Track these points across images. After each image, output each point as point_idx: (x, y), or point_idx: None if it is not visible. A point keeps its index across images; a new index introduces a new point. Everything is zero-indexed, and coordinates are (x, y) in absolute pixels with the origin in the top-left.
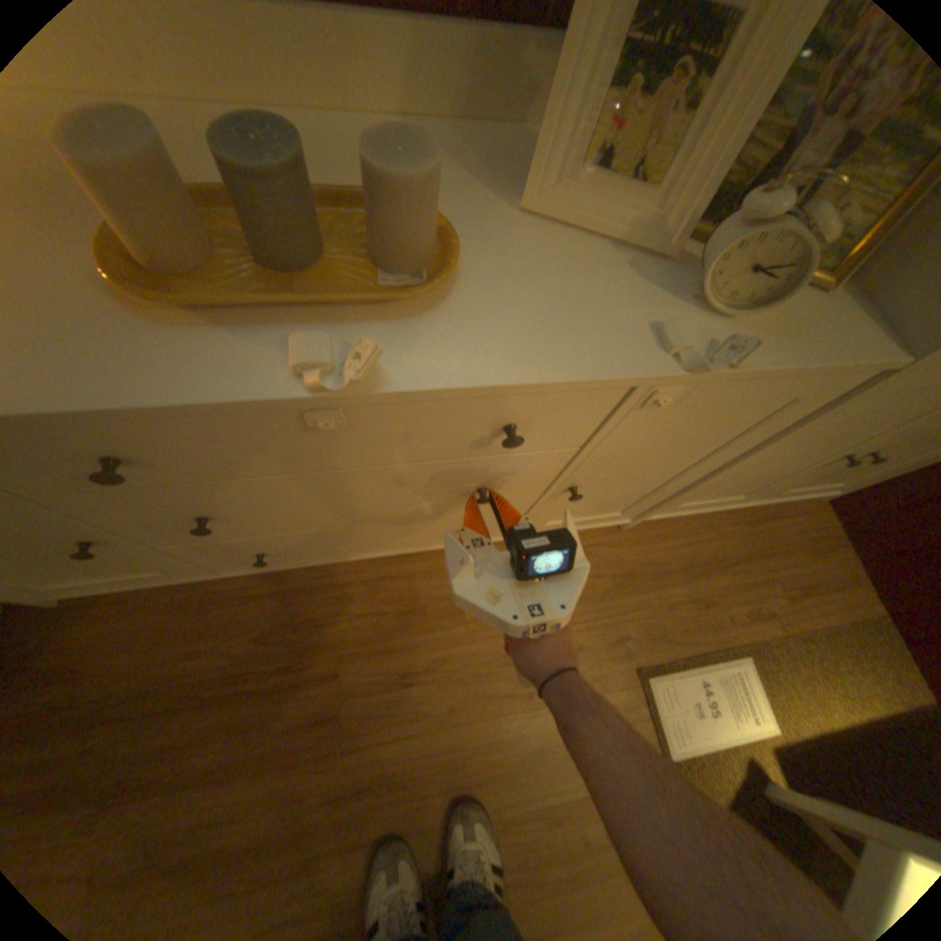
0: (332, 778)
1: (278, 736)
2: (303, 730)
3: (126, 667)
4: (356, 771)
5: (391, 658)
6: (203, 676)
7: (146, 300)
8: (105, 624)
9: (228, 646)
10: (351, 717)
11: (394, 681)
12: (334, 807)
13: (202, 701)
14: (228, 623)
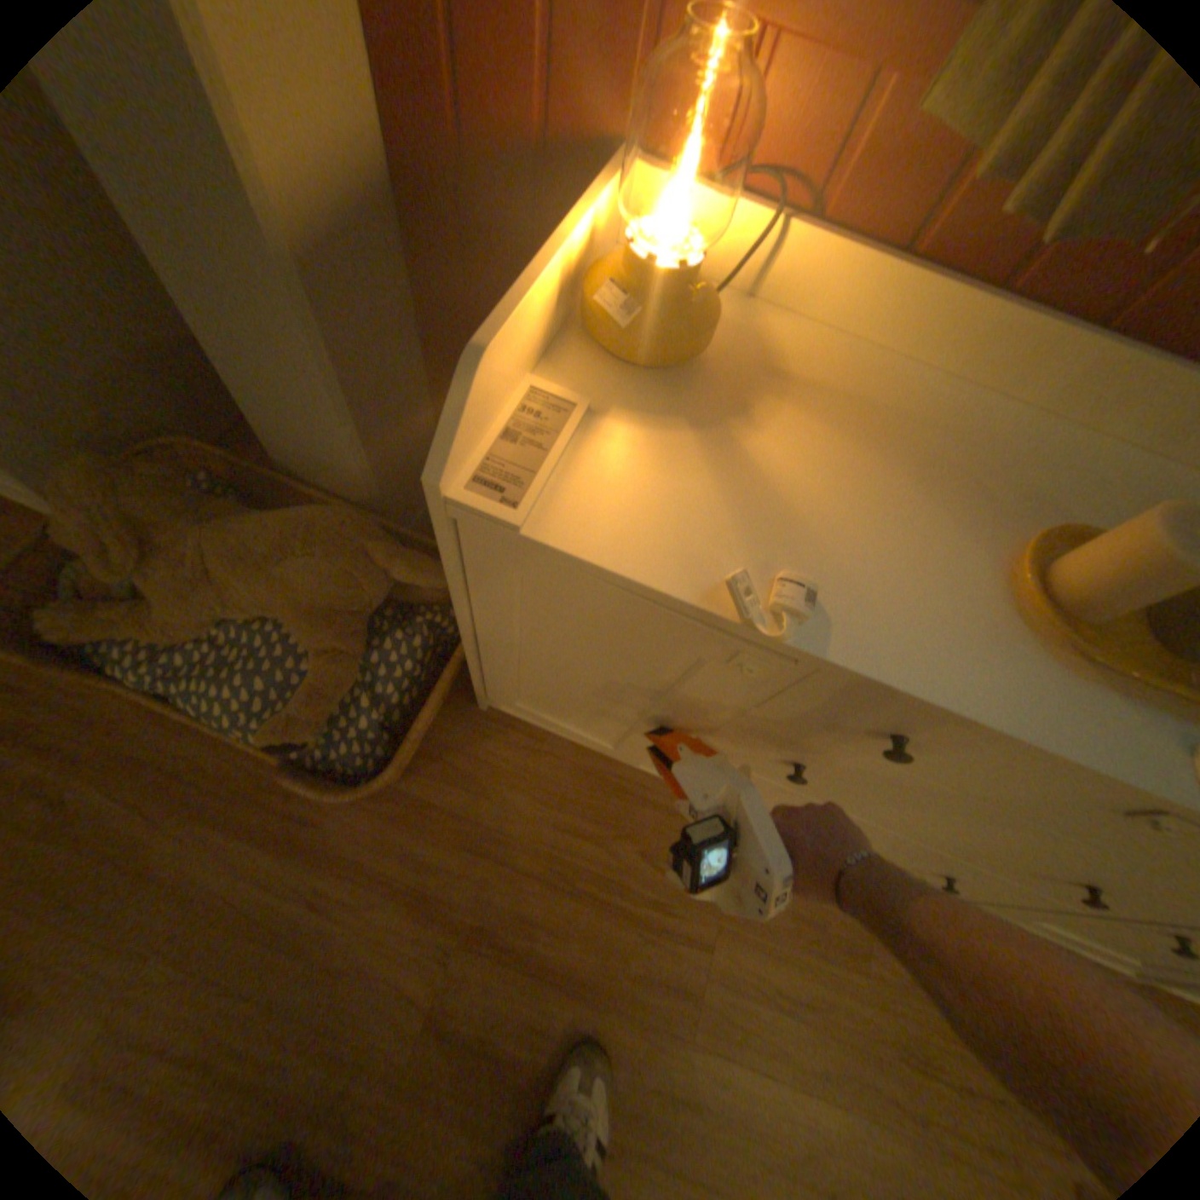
0: (676, 1069)
1: (637, 981)
2: (663, 991)
3: (523, 811)
4: (703, 1079)
5: (776, 966)
6: (586, 864)
7: (1089, 652)
8: (519, 754)
9: (618, 846)
10: (715, 1010)
11: (772, 997)
12: (669, 1107)
13: (578, 892)
14: (625, 820)
